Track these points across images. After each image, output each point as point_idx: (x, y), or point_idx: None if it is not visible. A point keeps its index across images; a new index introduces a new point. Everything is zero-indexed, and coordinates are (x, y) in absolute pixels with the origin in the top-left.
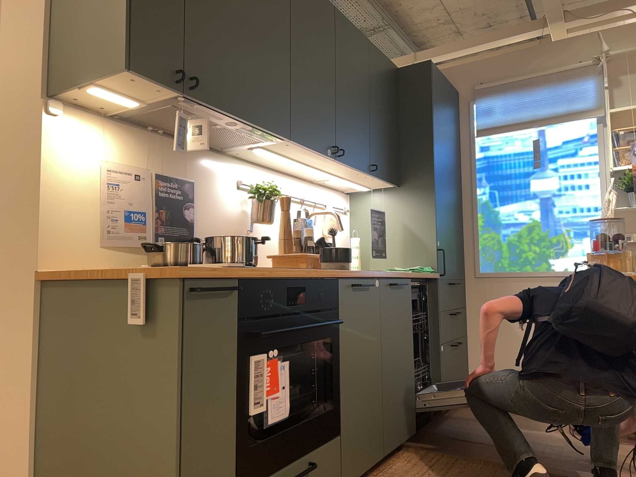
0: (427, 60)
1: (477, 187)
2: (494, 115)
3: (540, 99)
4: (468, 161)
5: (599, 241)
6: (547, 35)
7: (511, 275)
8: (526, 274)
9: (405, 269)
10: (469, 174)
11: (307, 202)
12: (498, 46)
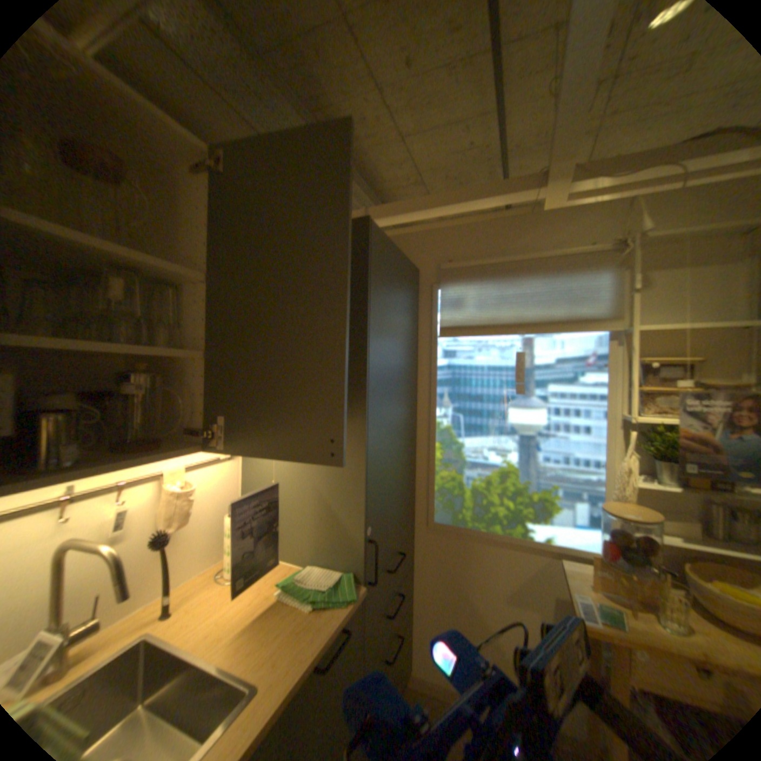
0: (381, 219)
1: (436, 405)
2: (464, 308)
3: (531, 293)
4: (427, 368)
5: (619, 547)
6: (543, 199)
7: (473, 535)
8: (494, 537)
9: (306, 589)
10: (427, 386)
11: (92, 491)
12: (476, 209)
